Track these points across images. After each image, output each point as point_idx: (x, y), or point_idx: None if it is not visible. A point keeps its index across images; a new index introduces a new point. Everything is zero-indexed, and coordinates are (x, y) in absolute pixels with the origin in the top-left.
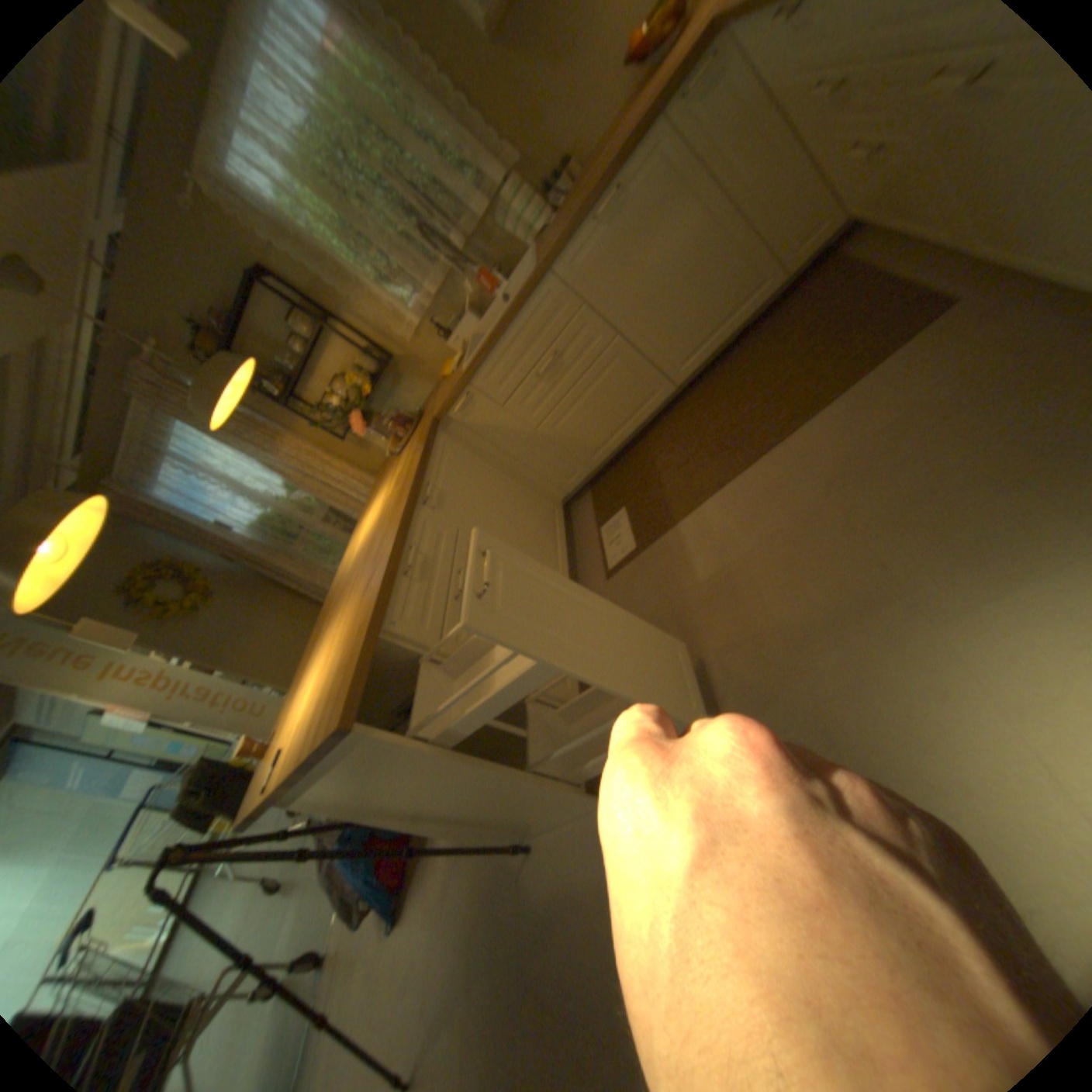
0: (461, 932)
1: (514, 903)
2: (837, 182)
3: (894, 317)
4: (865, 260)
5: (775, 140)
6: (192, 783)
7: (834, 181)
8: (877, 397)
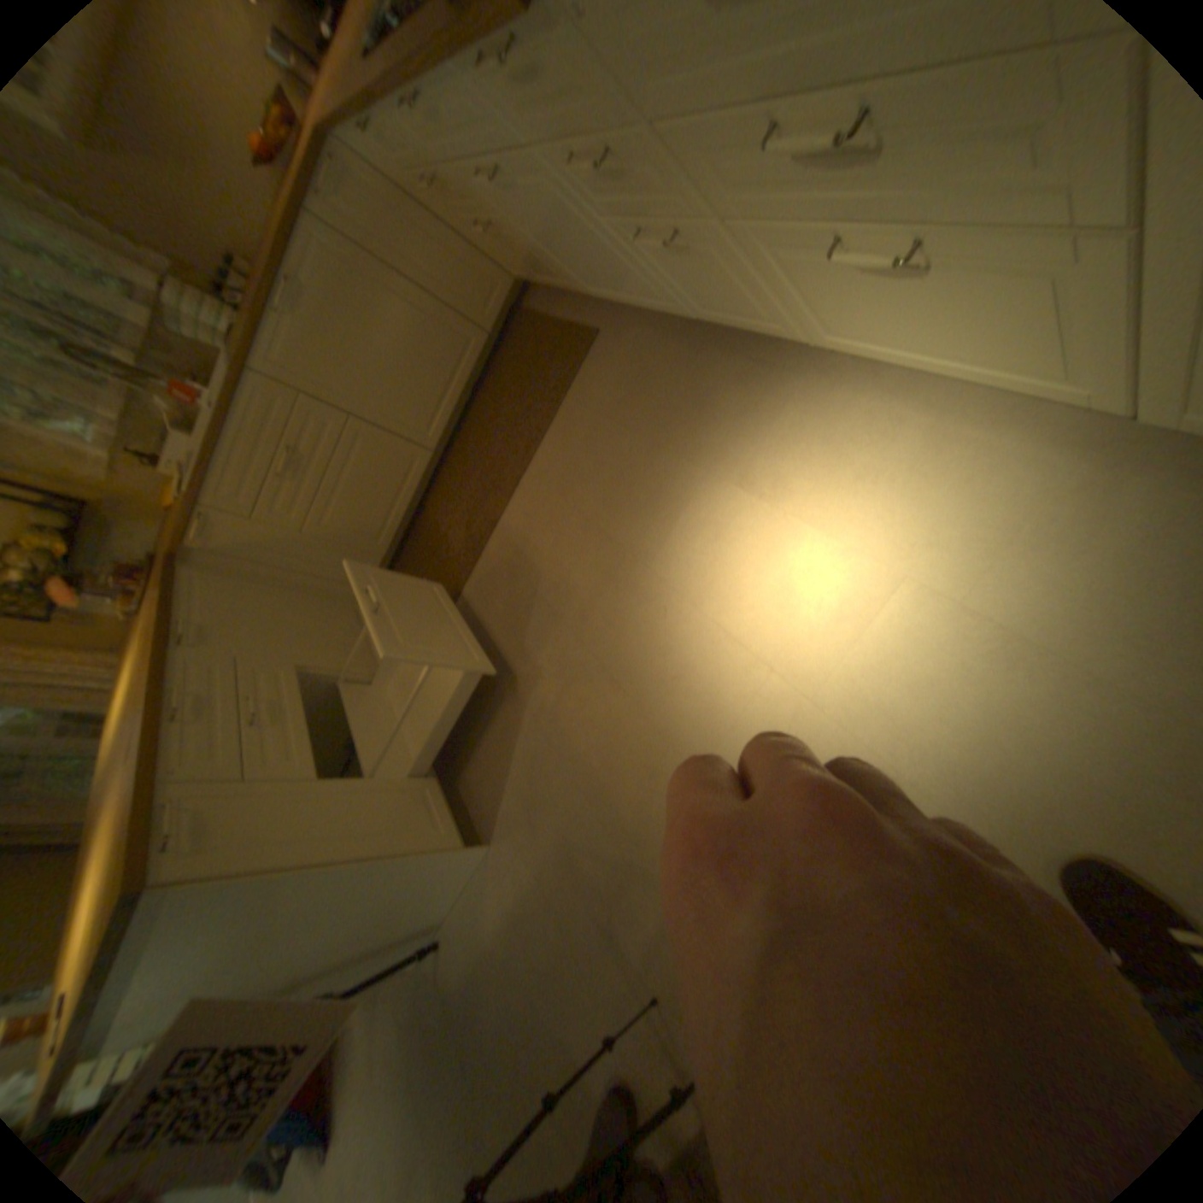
0: (400, 1076)
1: (441, 1002)
2: (493, 250)
3: (567, 350)
4: (539, 309)
5: (422, 220)
6: None
7: (490, 249)
8: (575, 413)
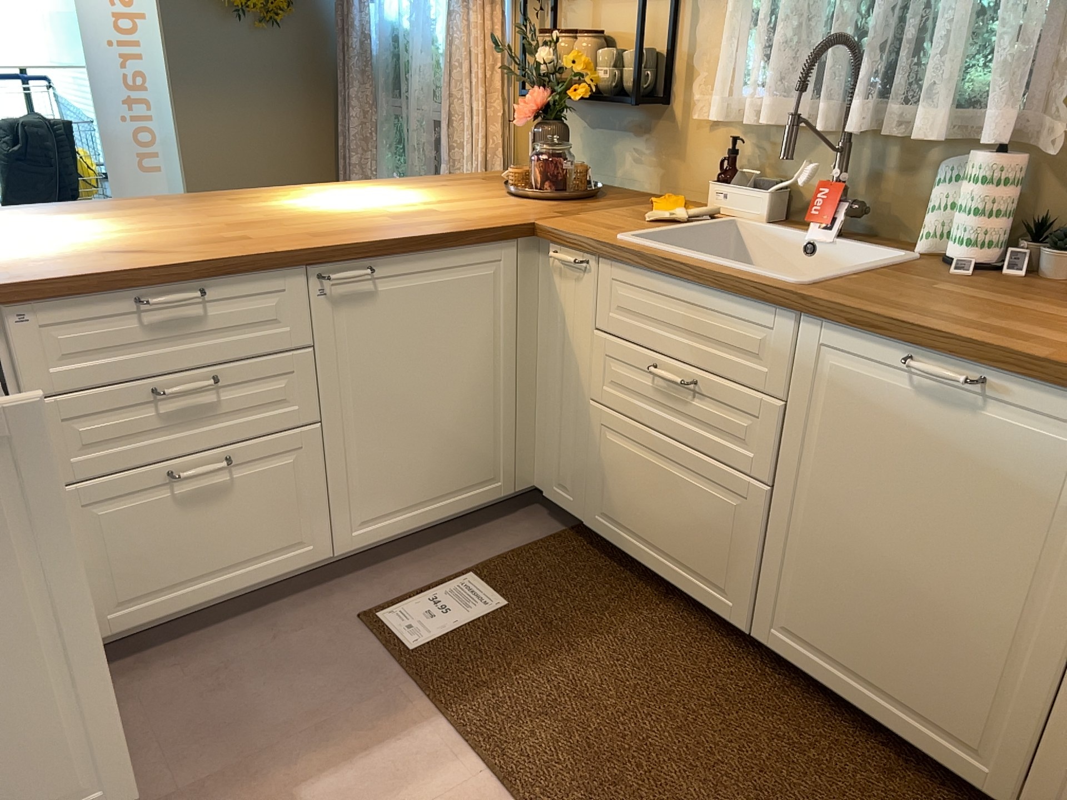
0: None
1: None
2: None
3: None
4: None
5: None
6: (39, 129)
7: None
8: None
